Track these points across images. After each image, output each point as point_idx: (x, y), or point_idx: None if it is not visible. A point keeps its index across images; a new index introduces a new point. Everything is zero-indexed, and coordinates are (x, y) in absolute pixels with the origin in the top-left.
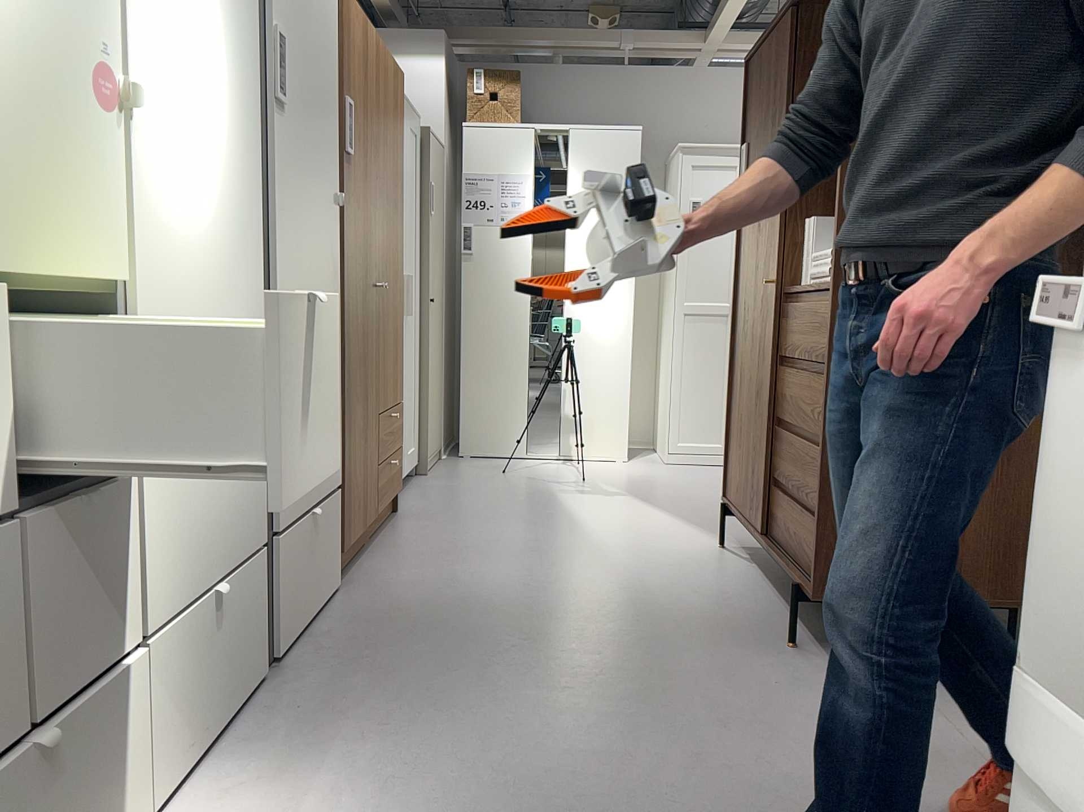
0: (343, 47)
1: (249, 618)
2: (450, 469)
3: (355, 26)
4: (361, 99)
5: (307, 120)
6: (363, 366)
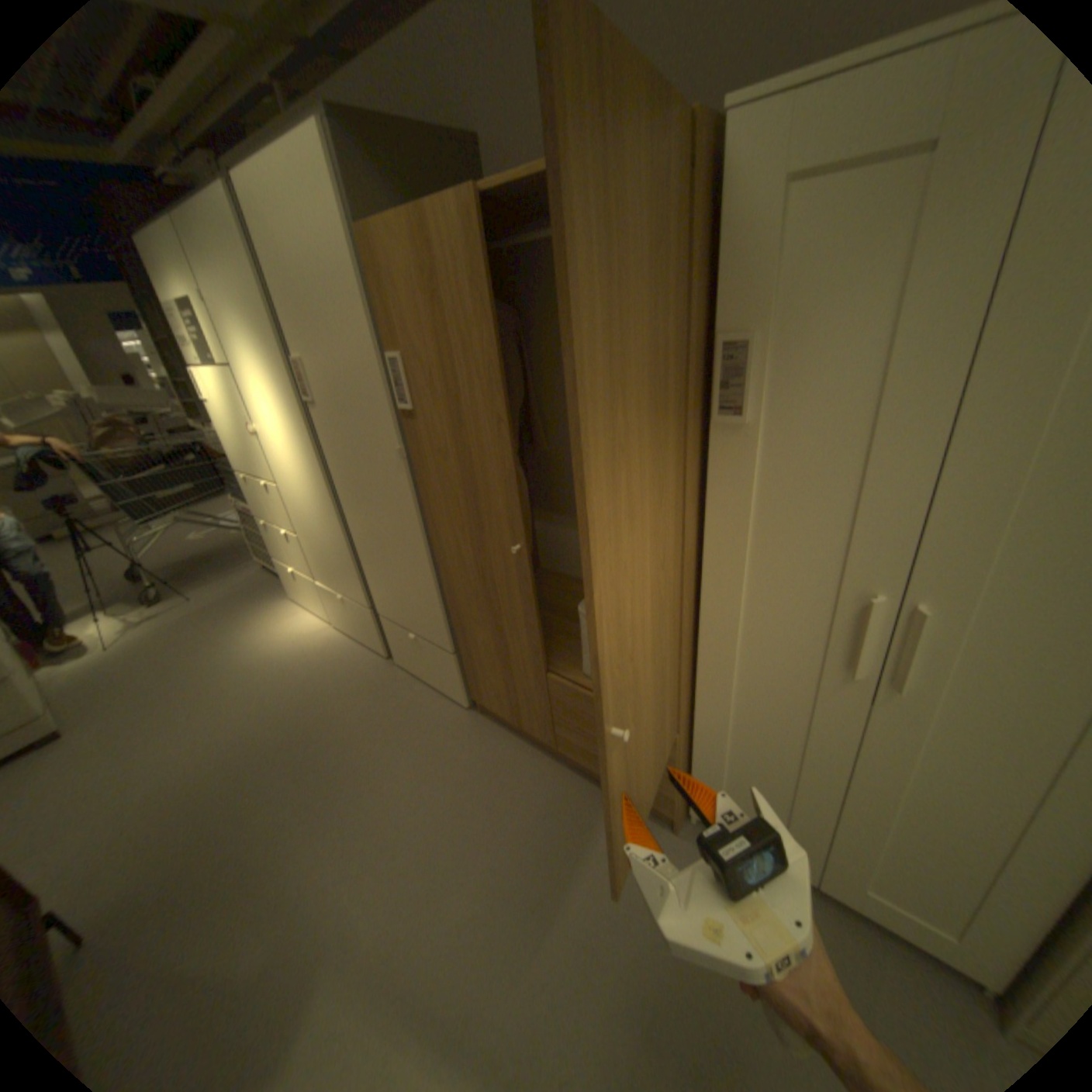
0: (373, 301)
1: (365, 625)
2: None
3: (389, 252)
4: (426, 334)
5: (341, 402)
6: (490, 606)
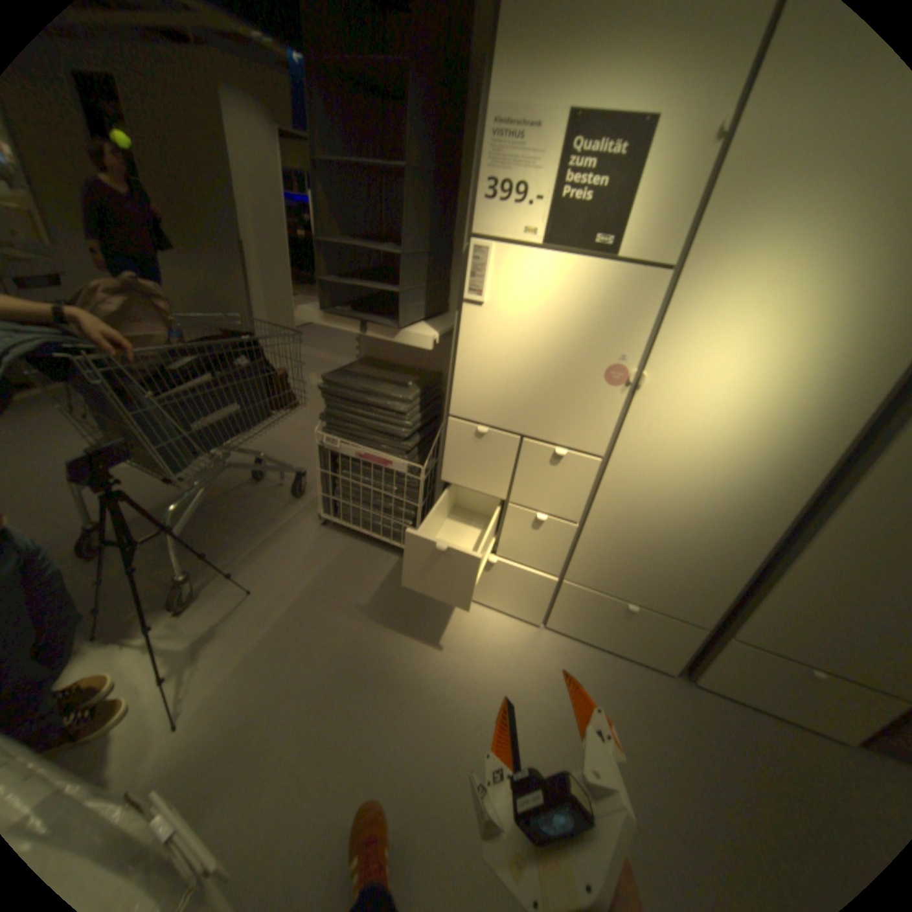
0: None
1: (669, 642)
2: None
3: None
4: None
5: None
6: None
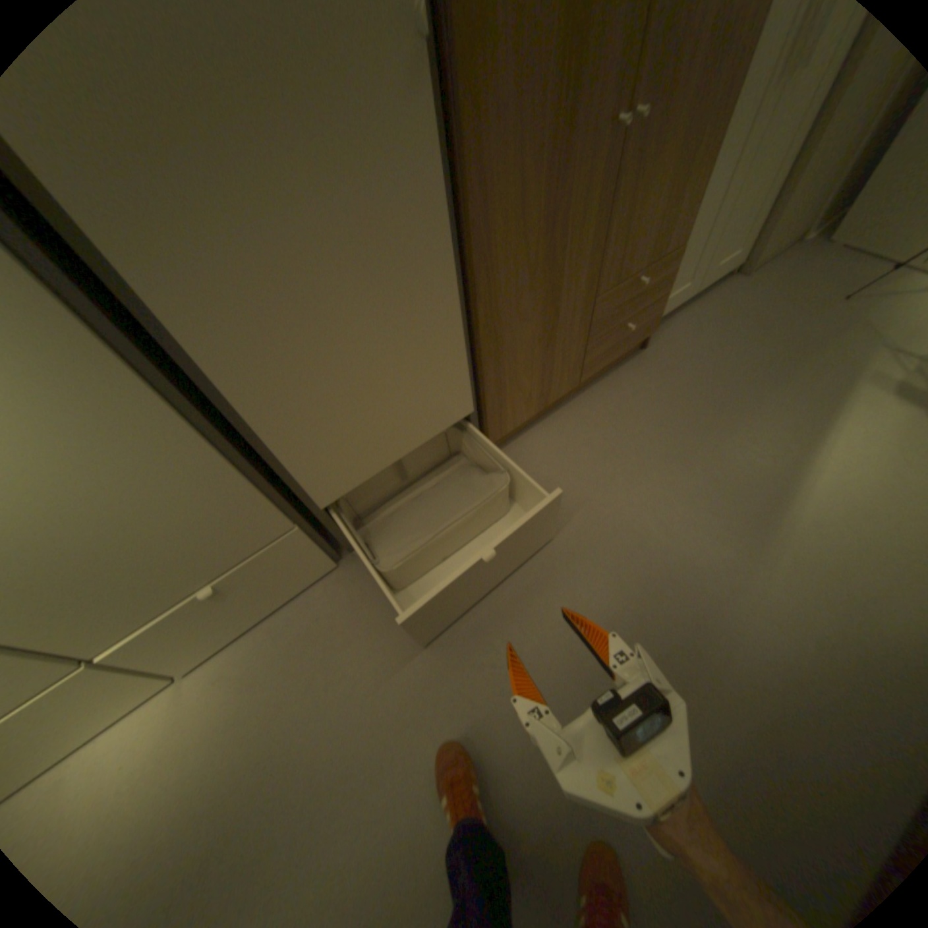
0: None
1: (284, 566)
2: (788, 270)
3: None
4: None
5: None
6: (548, 270)
